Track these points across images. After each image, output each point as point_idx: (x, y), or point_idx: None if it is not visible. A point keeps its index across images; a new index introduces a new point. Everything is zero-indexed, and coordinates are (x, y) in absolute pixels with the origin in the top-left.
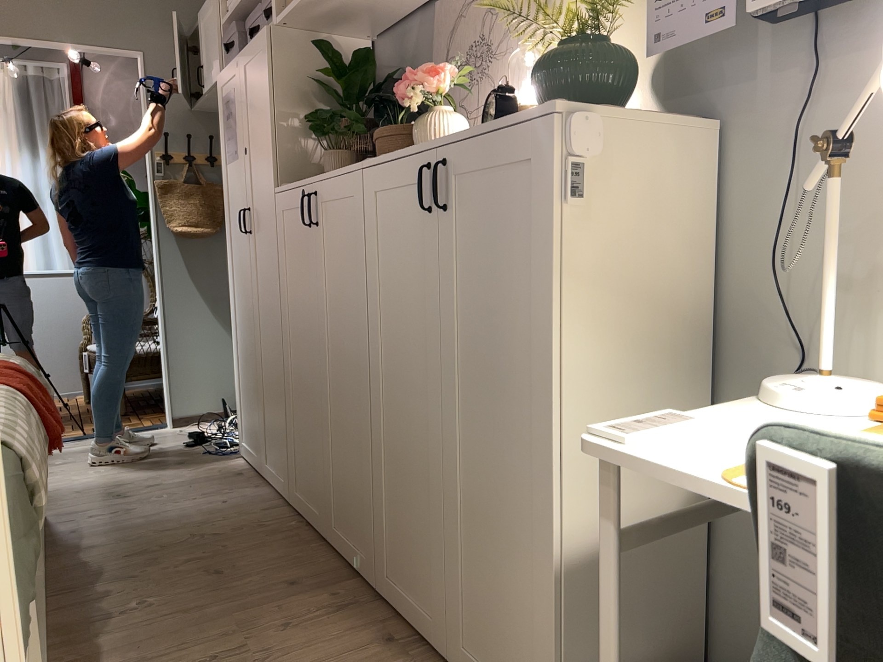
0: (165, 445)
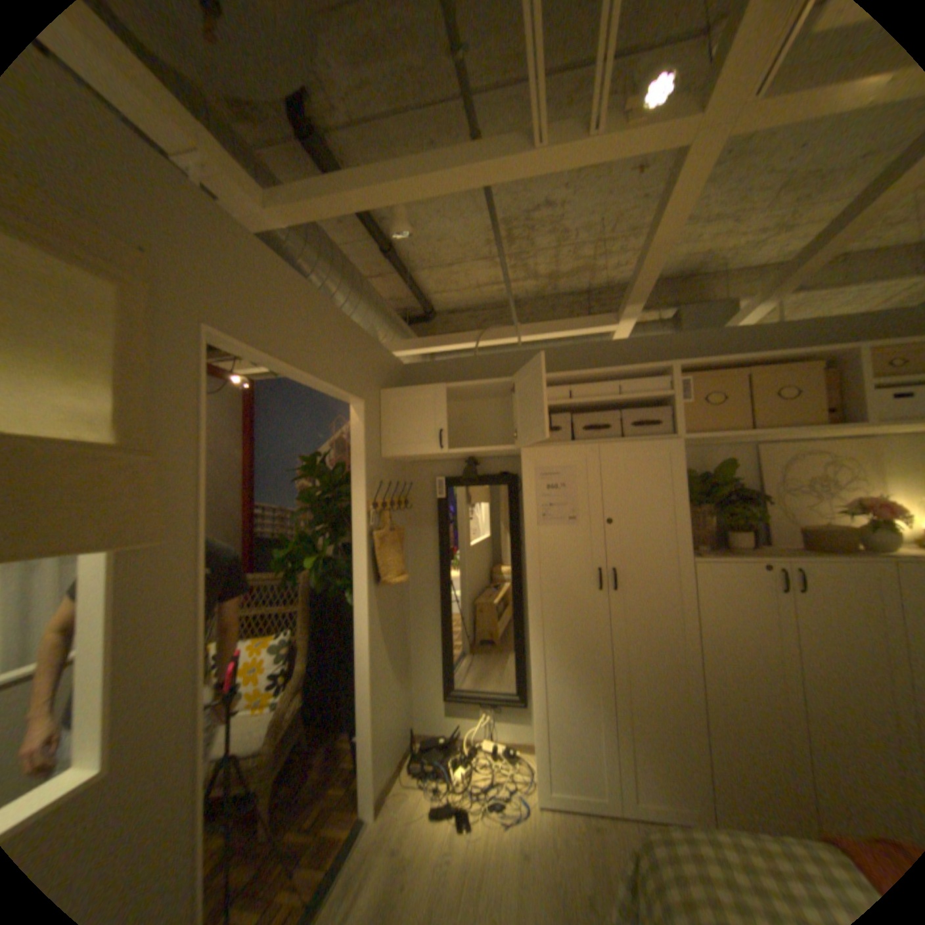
0: (438, 848)
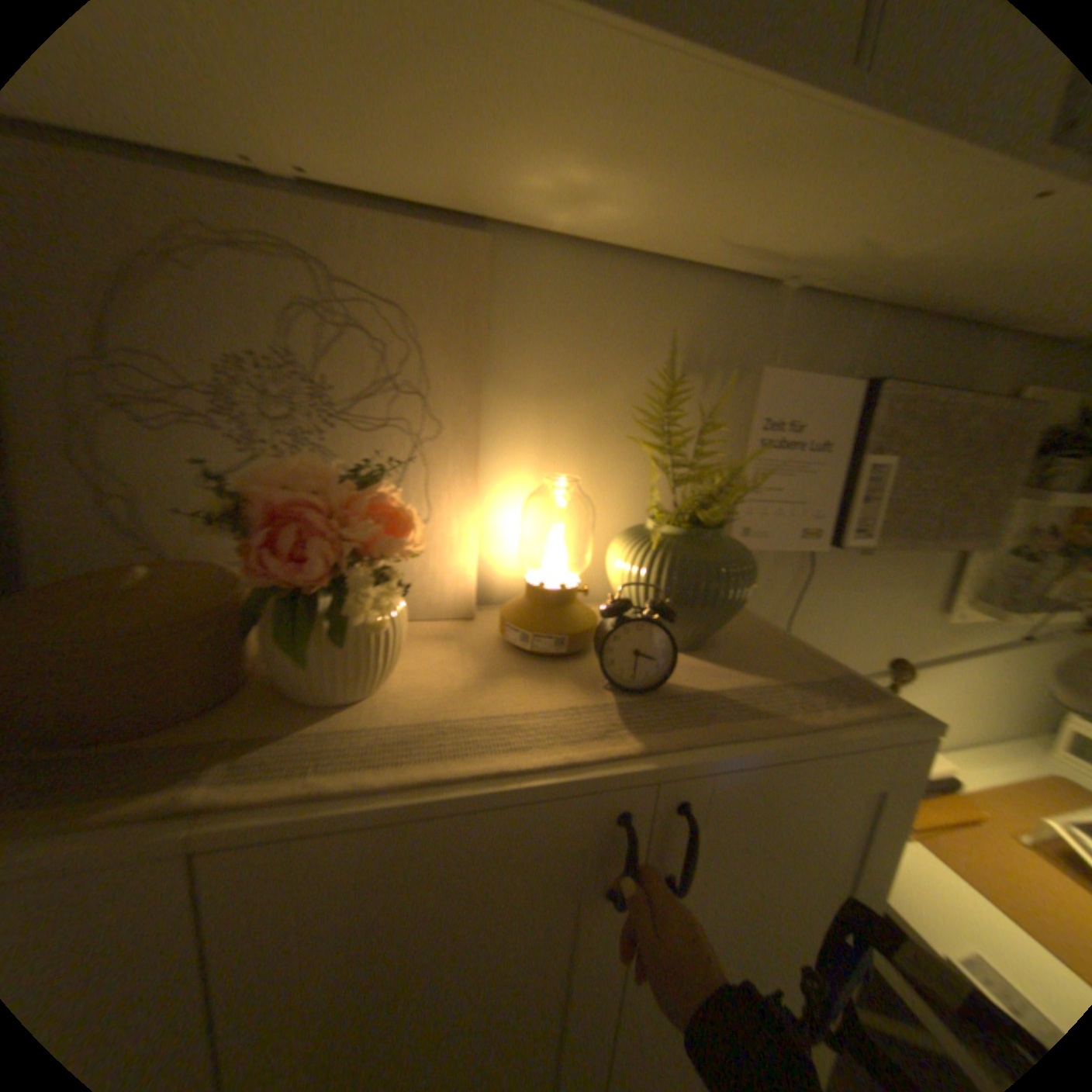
0: None
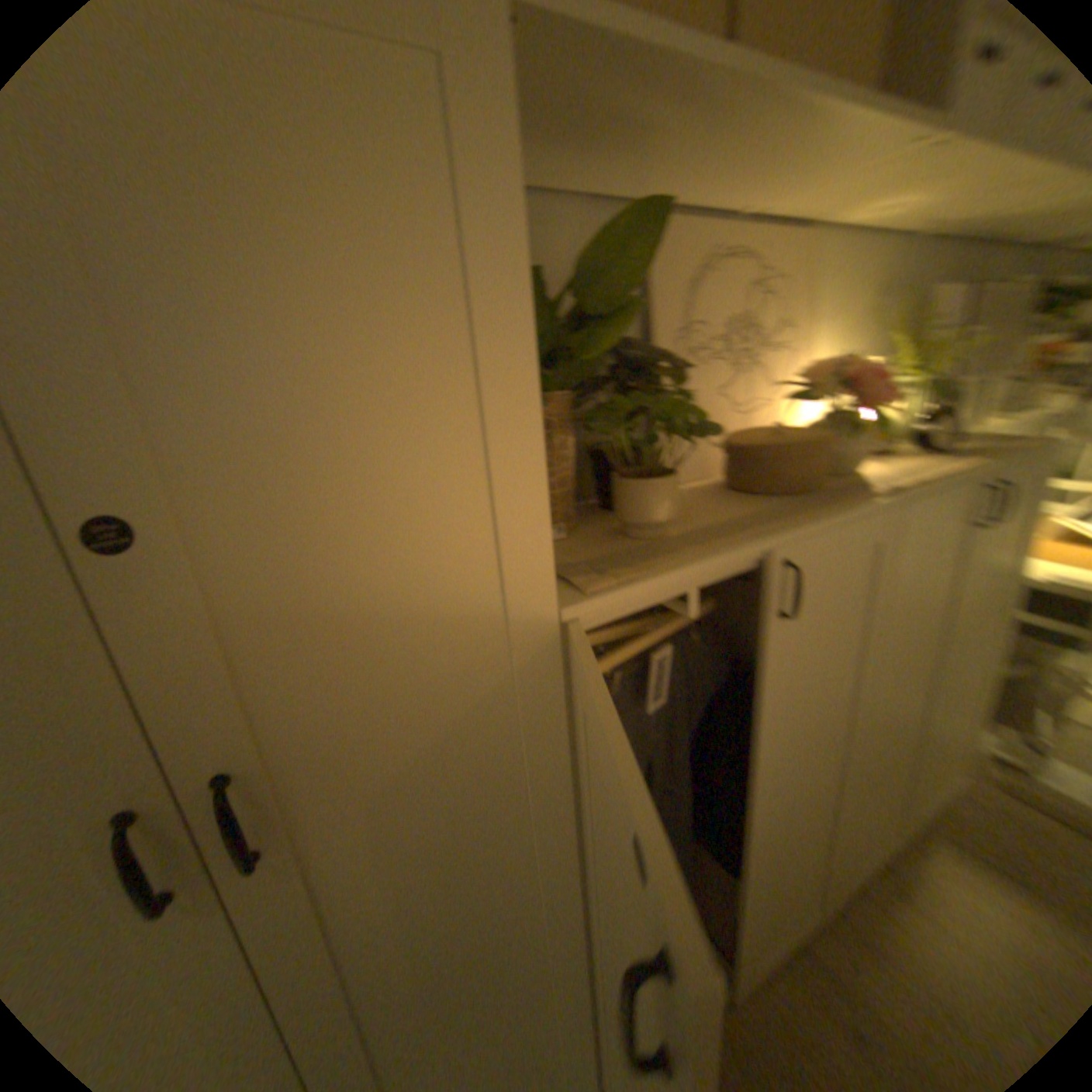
0: None
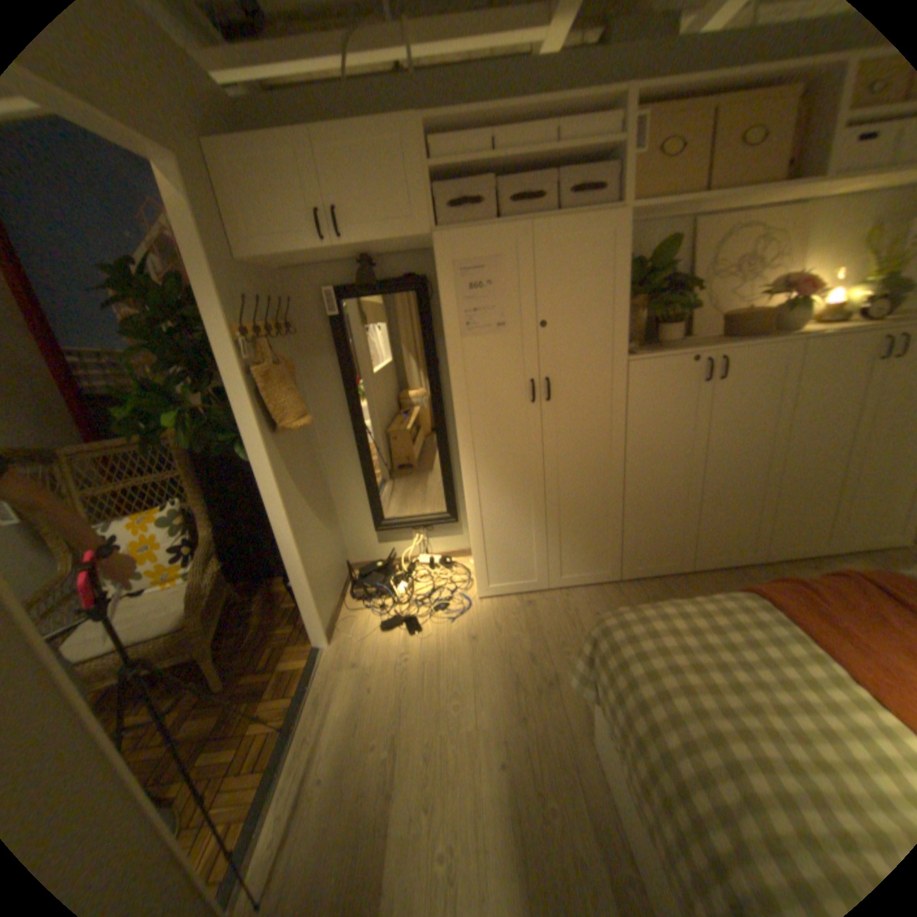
0: (395, 650)
